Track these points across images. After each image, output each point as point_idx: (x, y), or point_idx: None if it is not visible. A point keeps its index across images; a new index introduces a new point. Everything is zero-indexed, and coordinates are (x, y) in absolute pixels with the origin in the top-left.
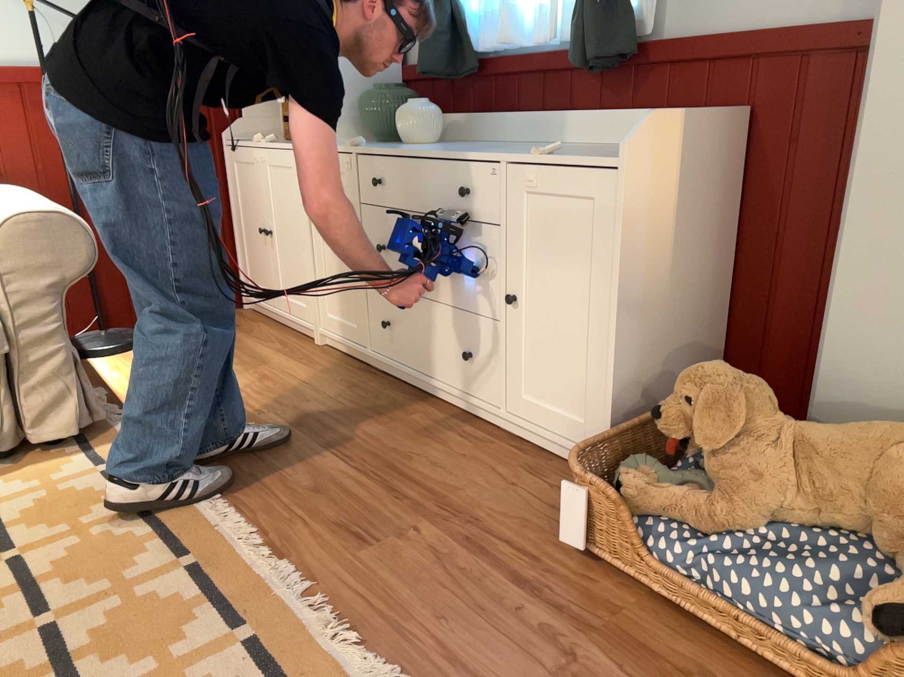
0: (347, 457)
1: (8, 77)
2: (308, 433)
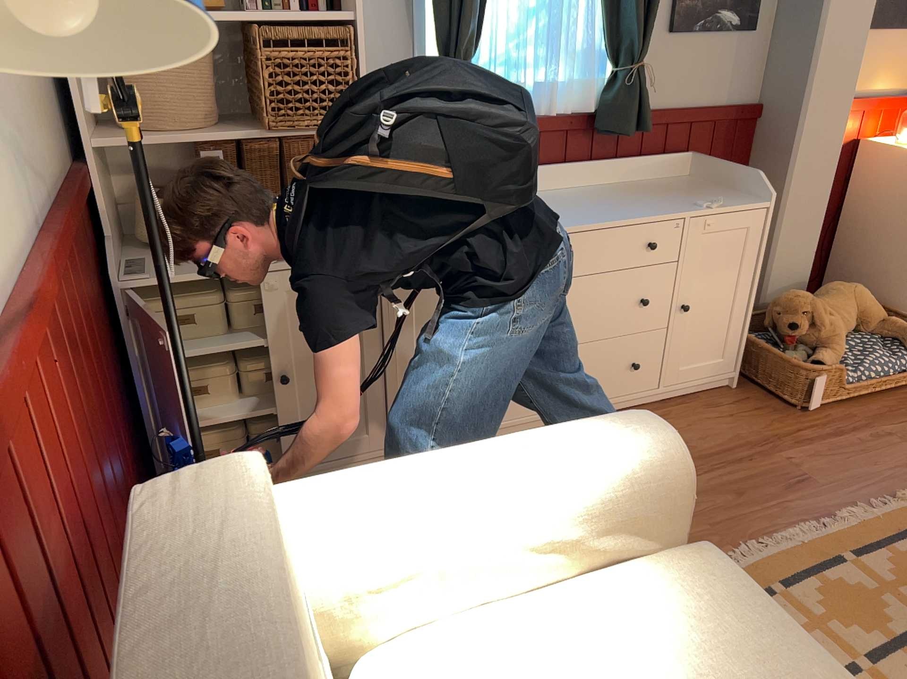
0: None
1: (34, 301)
2: None
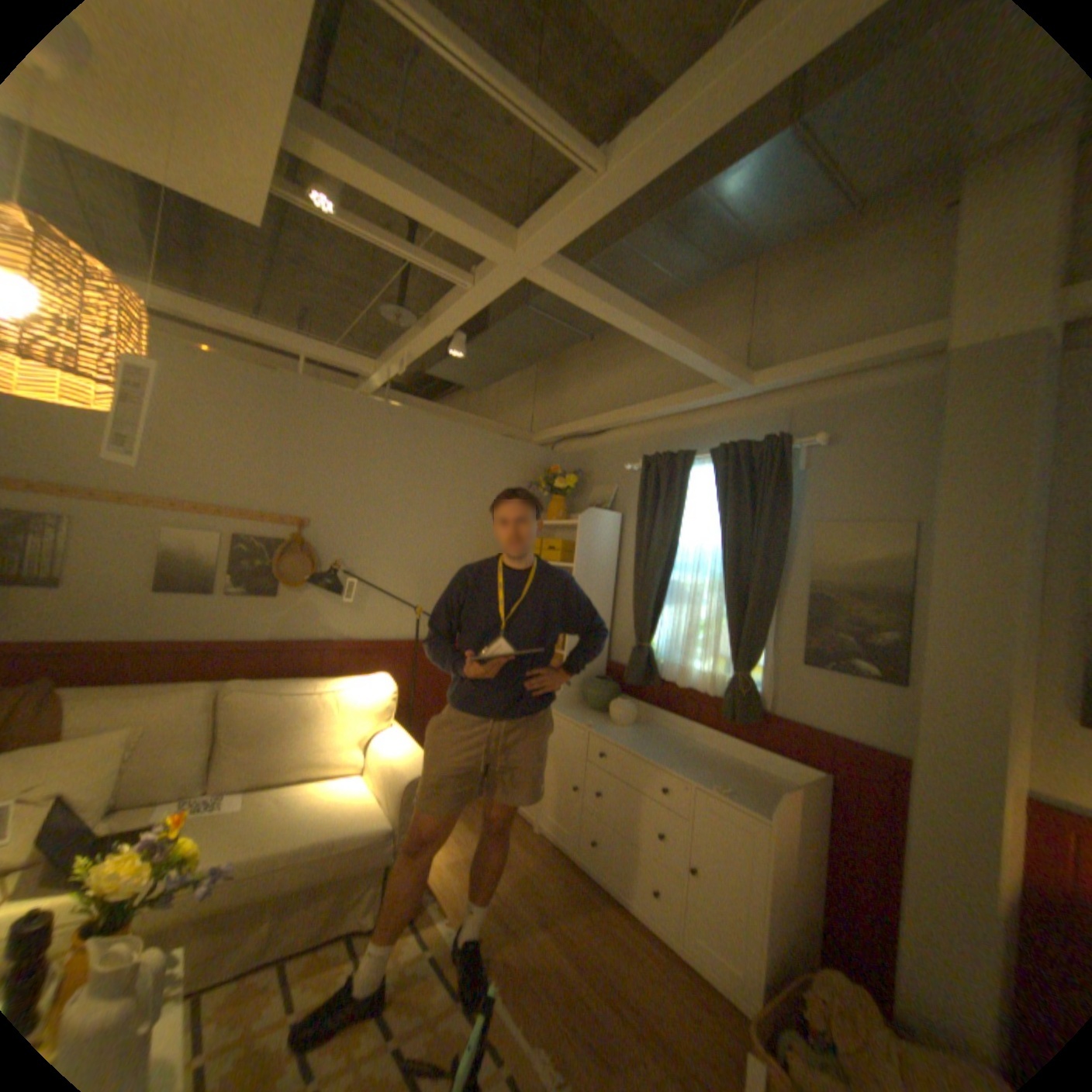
0: (582, 971)
1: (391, 646)
2: (550, 937)
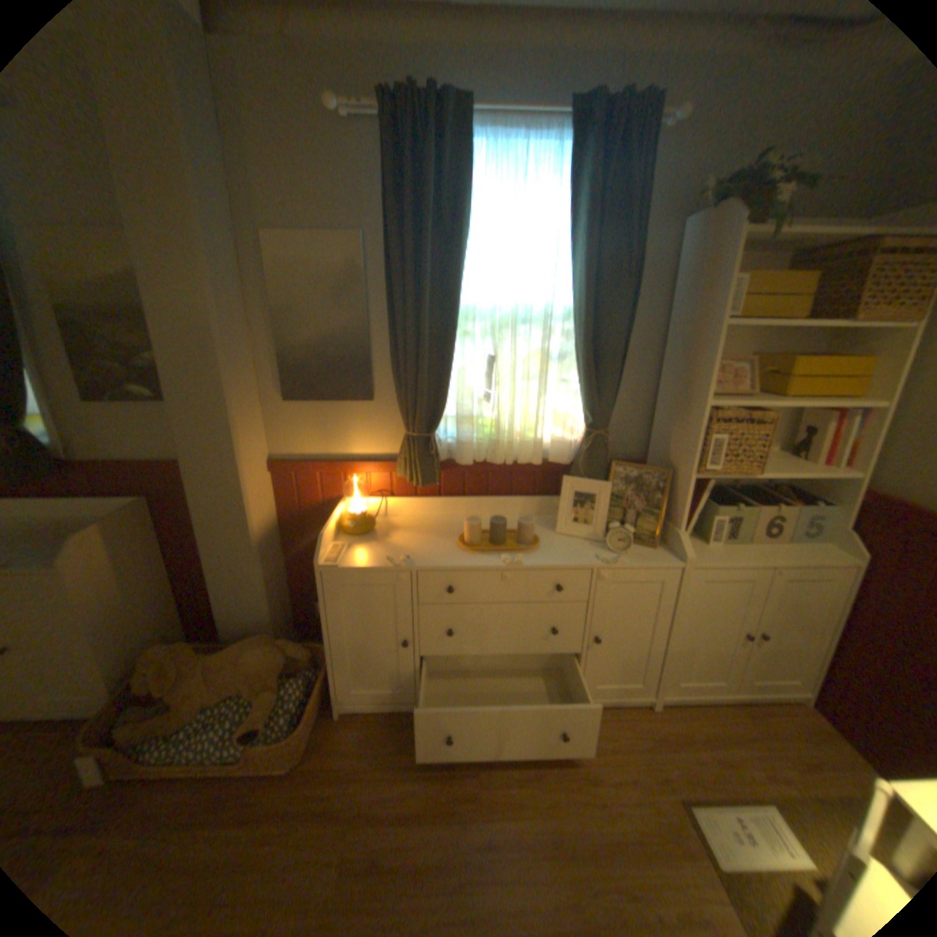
0: None
1: None
2: None
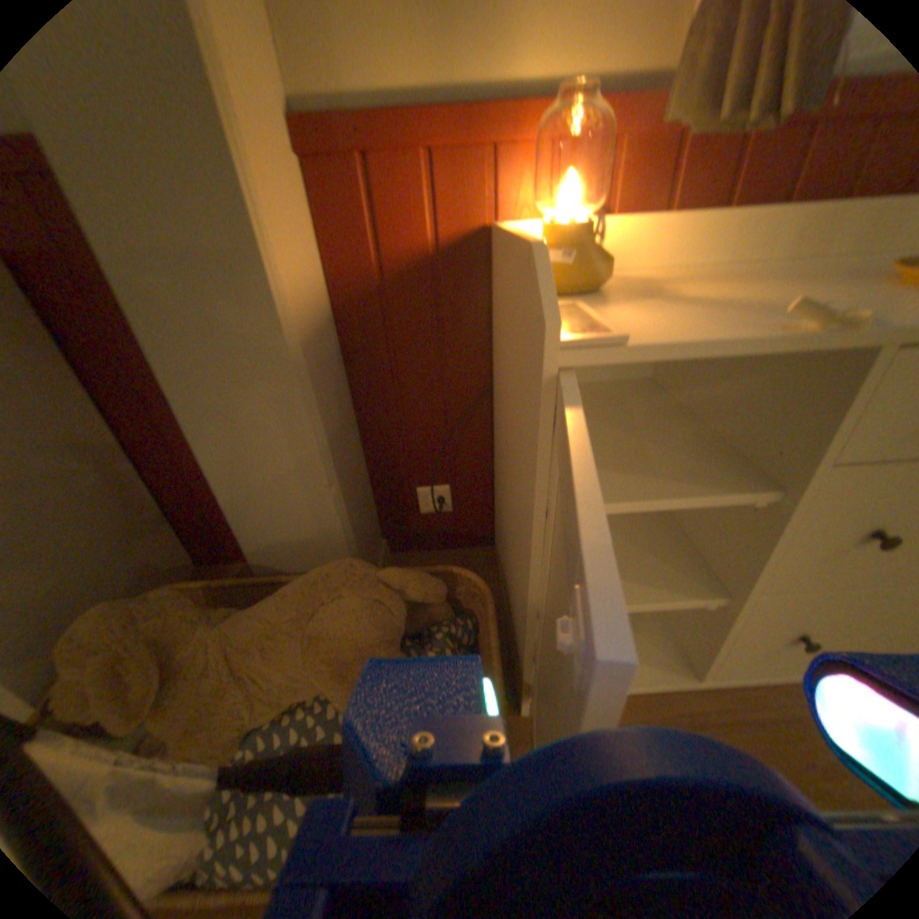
0: None
1: None
2: None
